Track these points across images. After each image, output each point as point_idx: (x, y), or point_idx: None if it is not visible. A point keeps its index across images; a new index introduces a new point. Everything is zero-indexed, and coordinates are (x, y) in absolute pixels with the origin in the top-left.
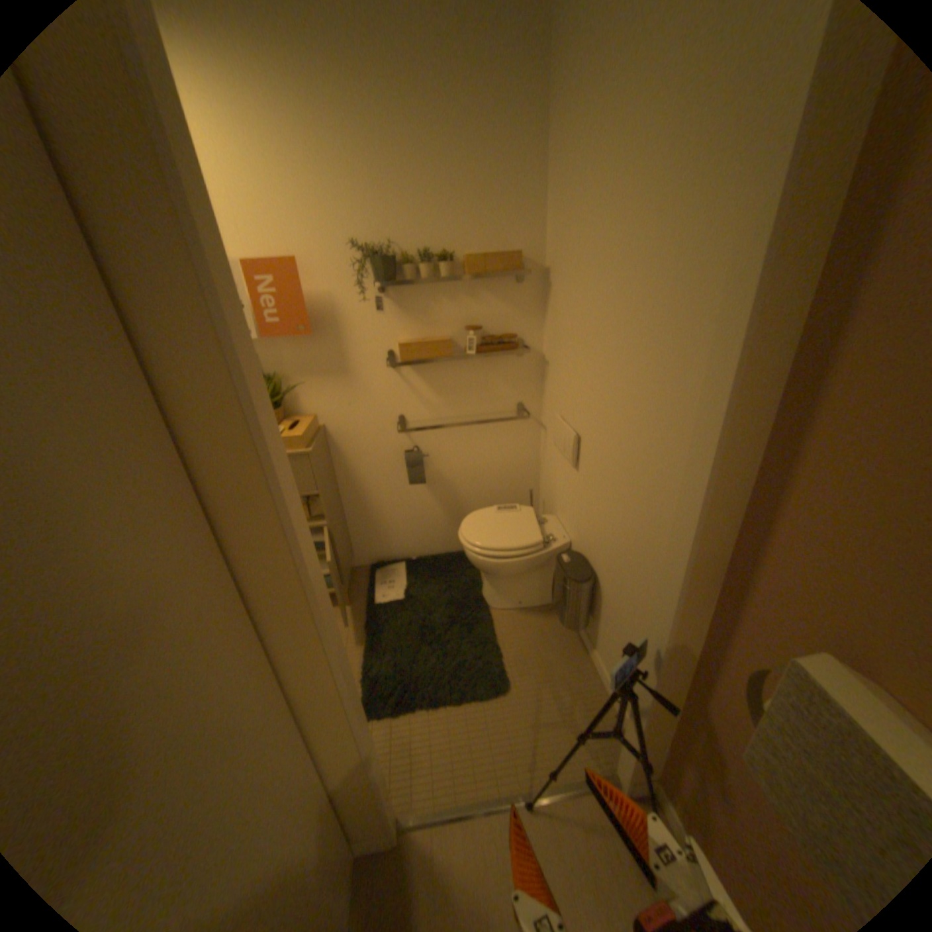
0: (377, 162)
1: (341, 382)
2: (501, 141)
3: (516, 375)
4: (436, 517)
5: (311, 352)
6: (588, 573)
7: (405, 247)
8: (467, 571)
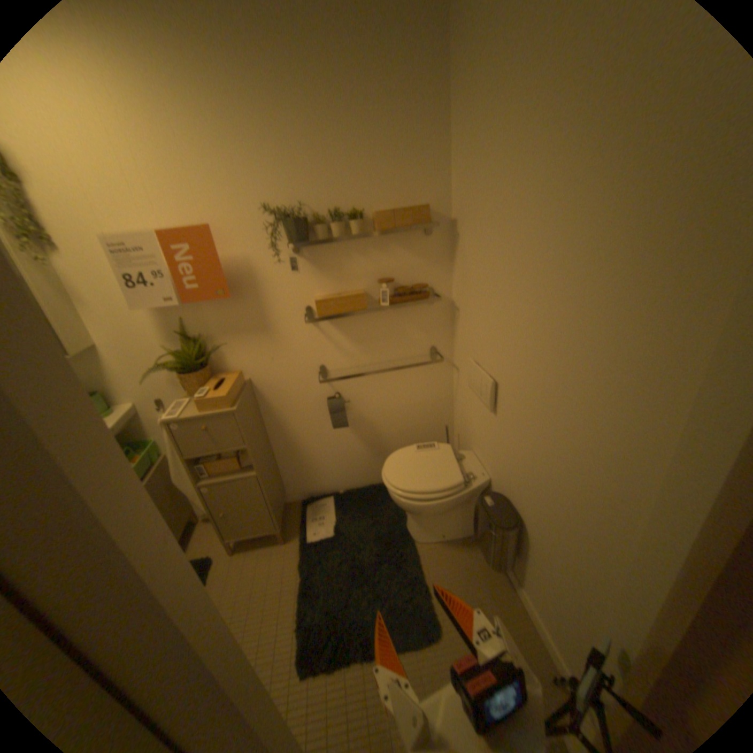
0: (283, 125)
1: (263, 337)
2: (404, 97)
3: (427, 320)
4: (359, 453)
5: (232, 311)
6: (513, 517)
7: (315, 207)
8: (391, 503)
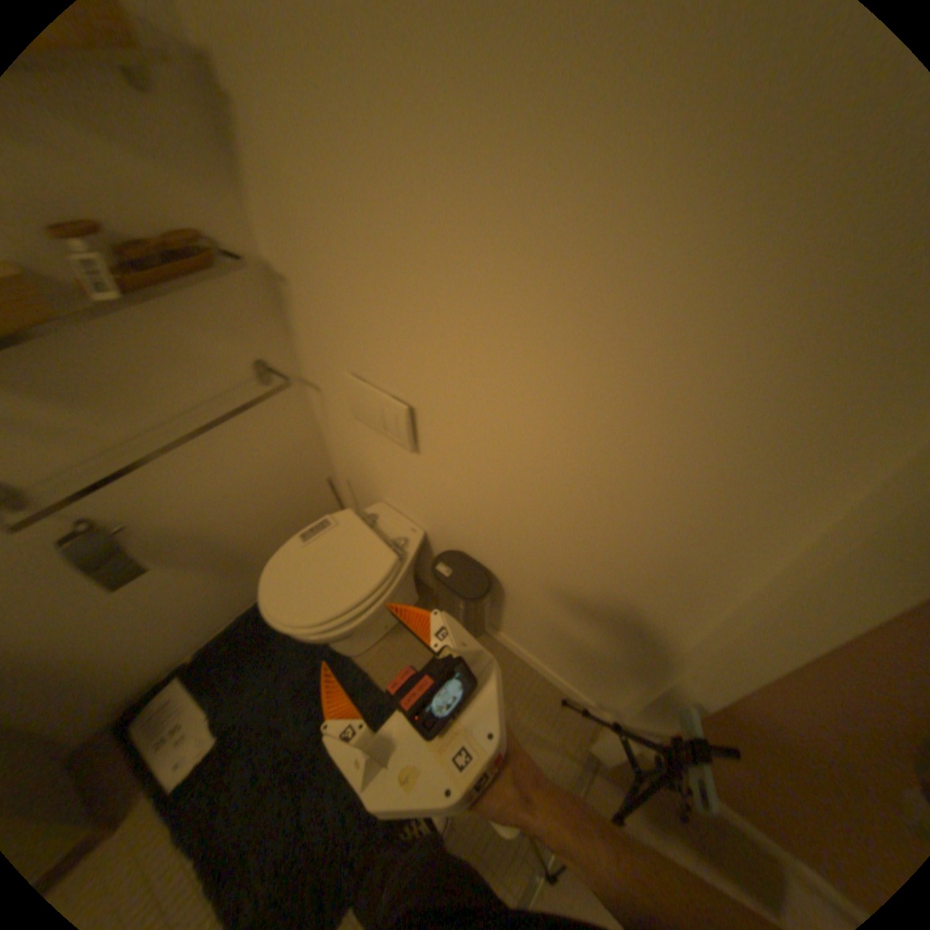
0: None
1: None
2: None
3: (223, 311)
4: (189, 591)
5: None
6: (479, 575)
7: None
8: None
